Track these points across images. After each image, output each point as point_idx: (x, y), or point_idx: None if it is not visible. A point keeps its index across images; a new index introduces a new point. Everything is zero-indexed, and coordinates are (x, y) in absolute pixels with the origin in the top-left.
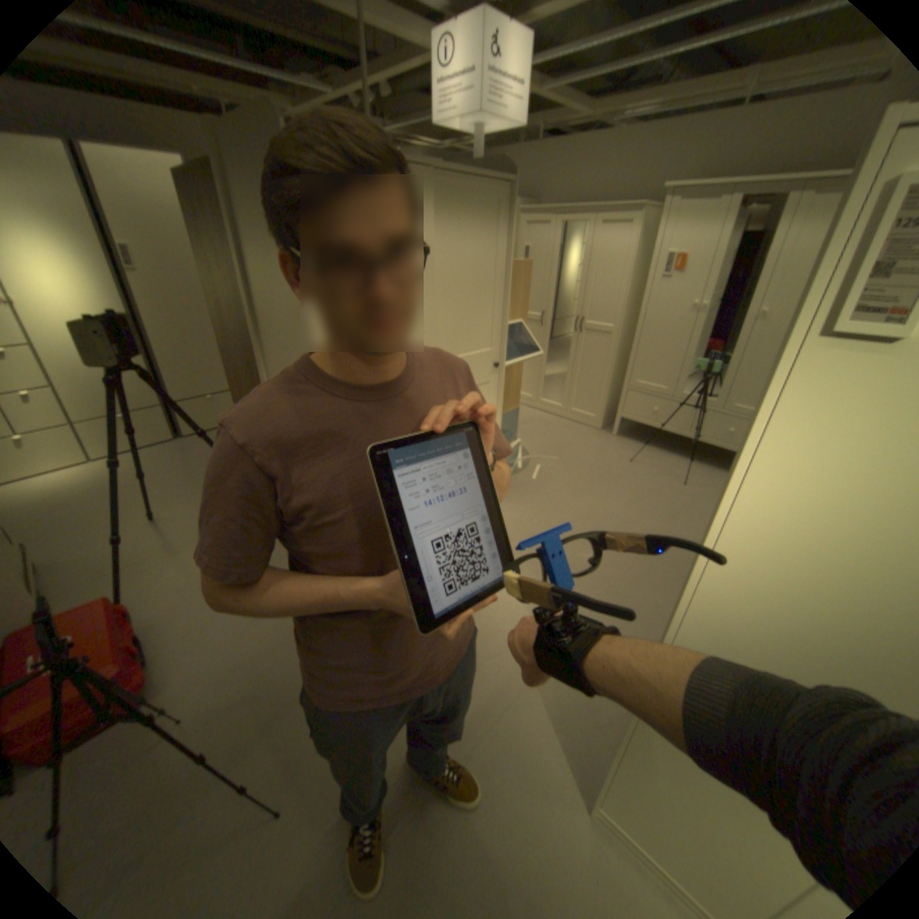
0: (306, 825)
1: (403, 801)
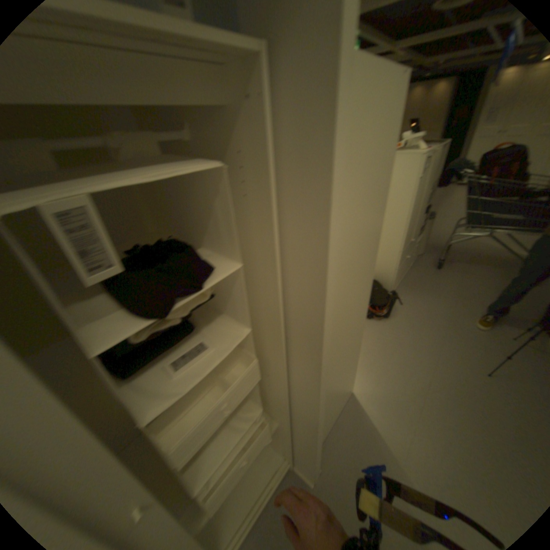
0: (475, 377)
1: (441, 390)
